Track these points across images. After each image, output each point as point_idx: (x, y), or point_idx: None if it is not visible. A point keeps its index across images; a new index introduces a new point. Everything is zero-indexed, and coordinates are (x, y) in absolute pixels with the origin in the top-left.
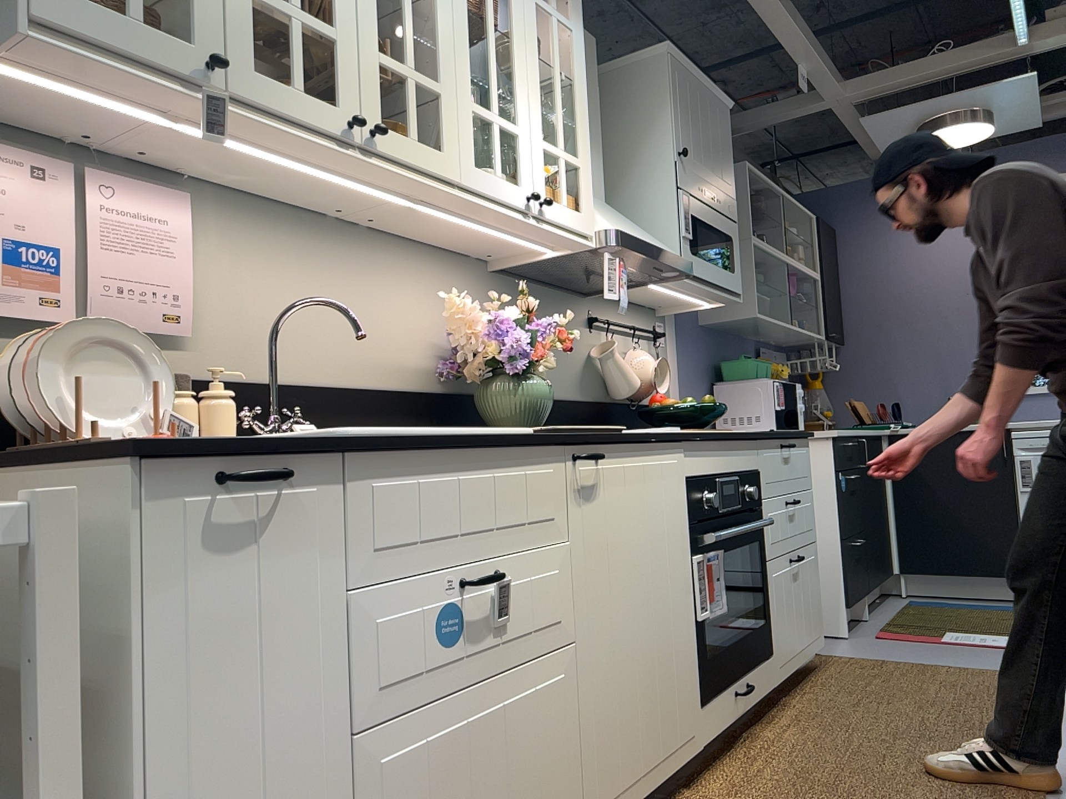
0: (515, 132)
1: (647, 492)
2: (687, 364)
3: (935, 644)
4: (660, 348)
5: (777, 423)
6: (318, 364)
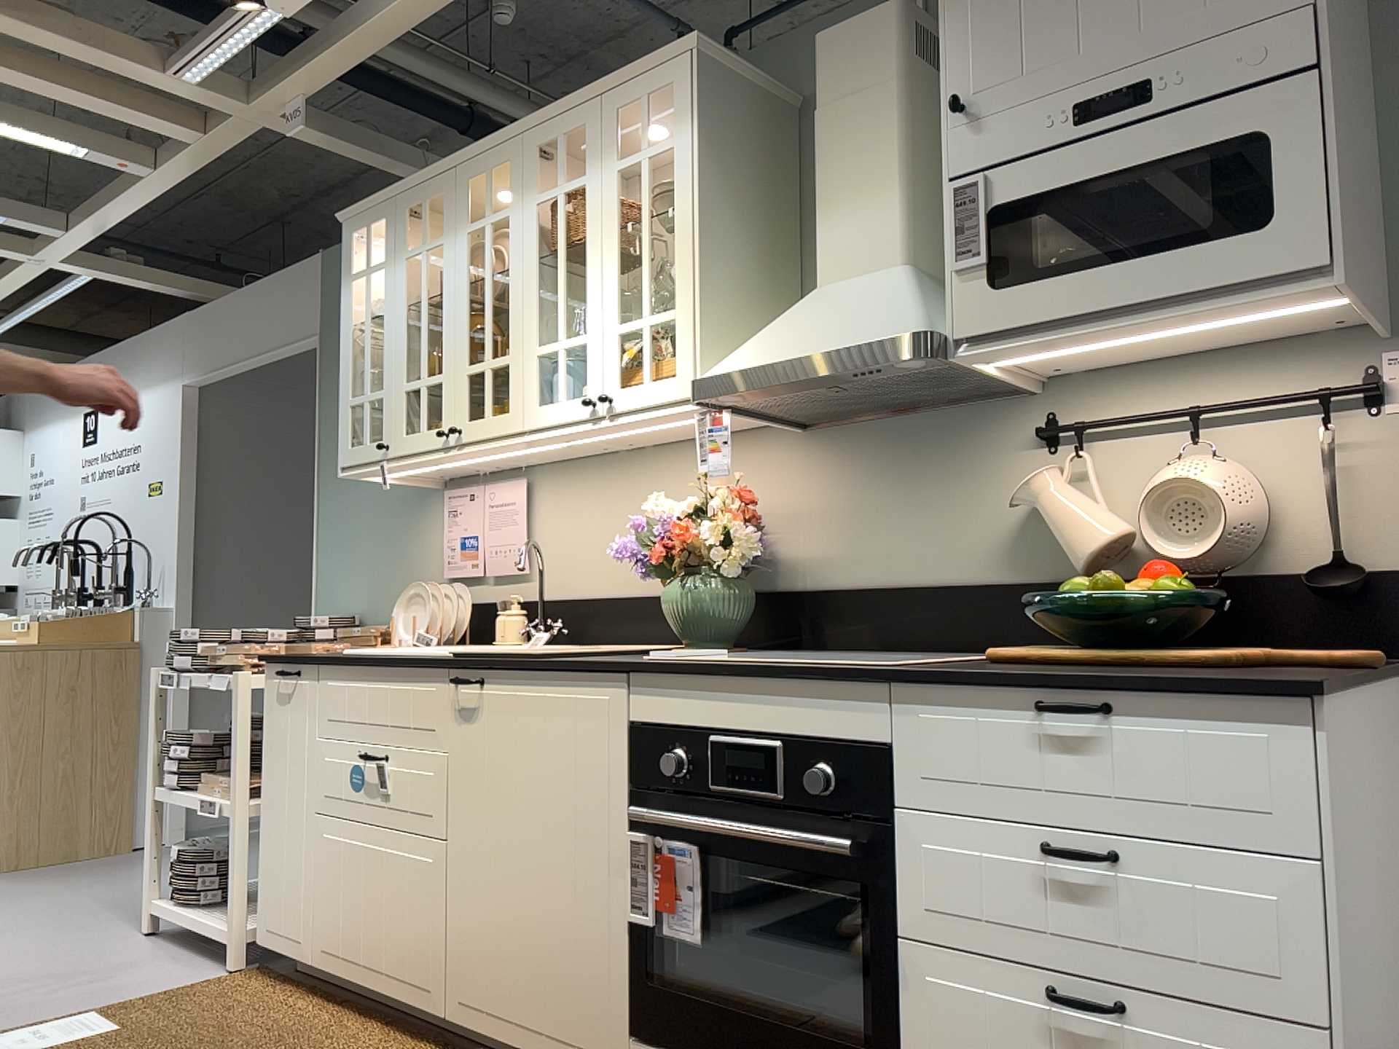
0: (580, 341)
1: (544, 728)
2: None
3: None
4: (1377, 422)
5: None
6: (607, 579)
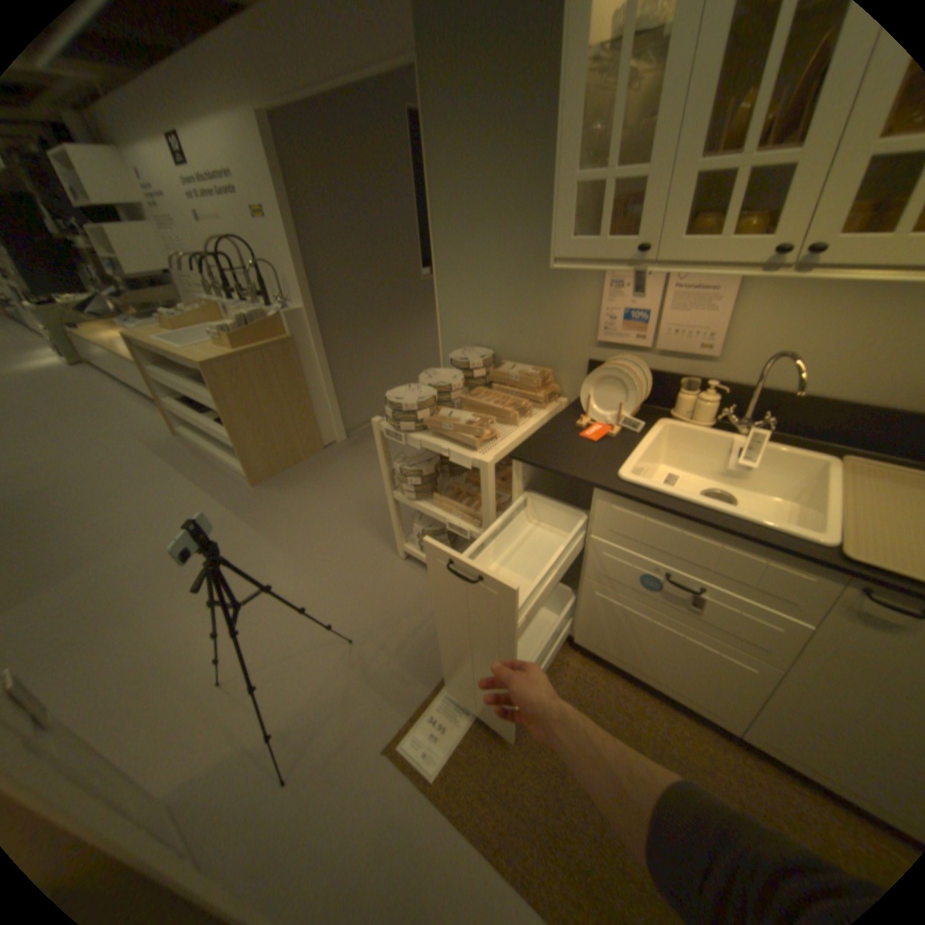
0: None
1: None
2: None
3: None
4: None
5: None
6: (842, 383)
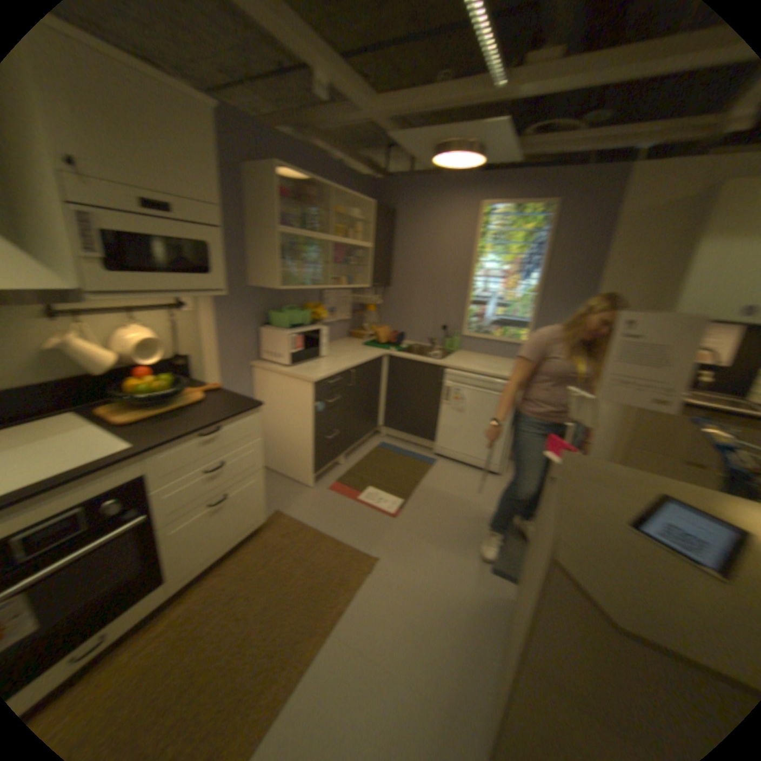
0: None
1: None
2: (227, 317)
3: (353, 503)
4: (186, 313)
5: (294, 360)
6: None
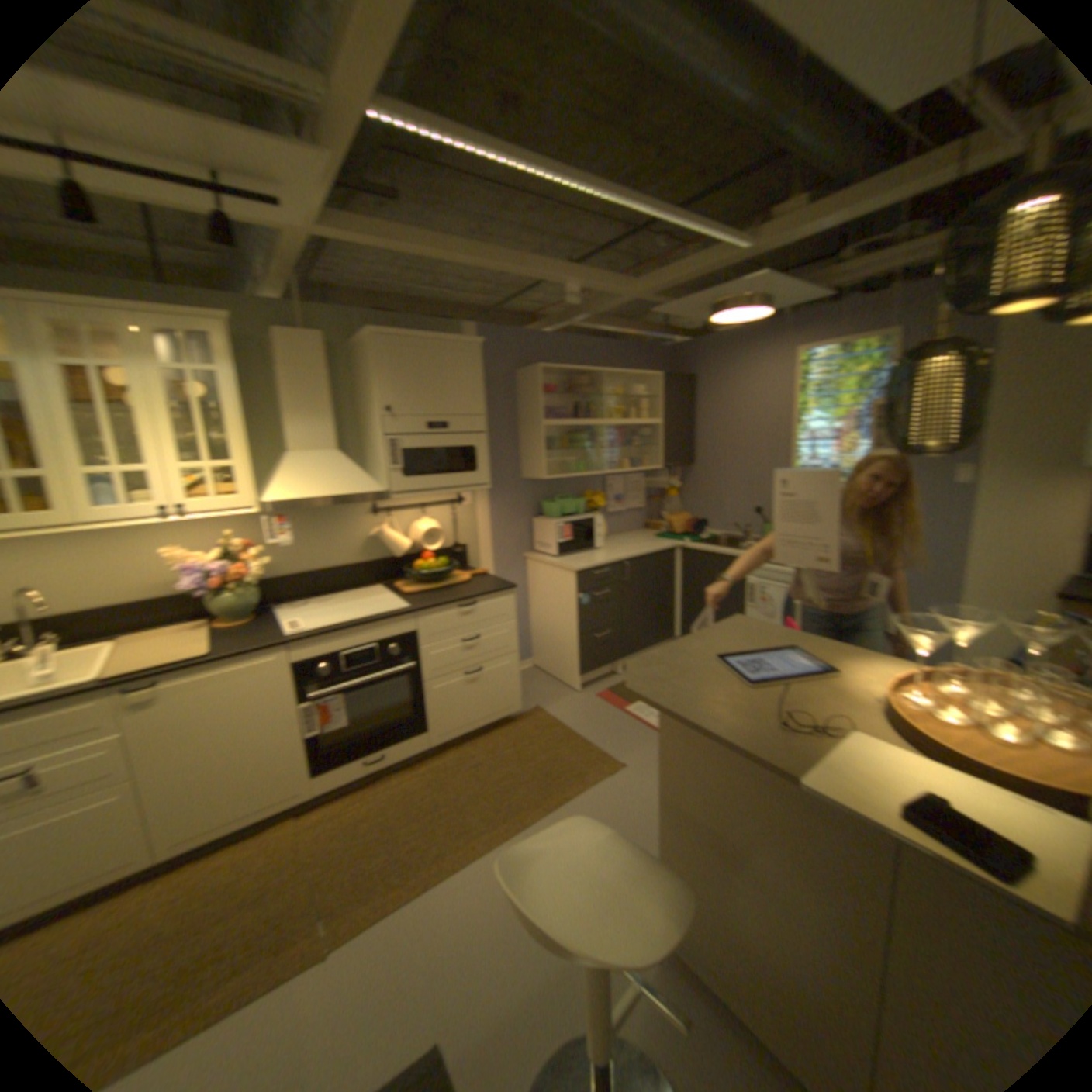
0: (136, 470)
1: (223, 687)
2: (496, 510)
3: (615, 712)
4: (460, 508)
5: (558, 551)
6: (83, 599)
